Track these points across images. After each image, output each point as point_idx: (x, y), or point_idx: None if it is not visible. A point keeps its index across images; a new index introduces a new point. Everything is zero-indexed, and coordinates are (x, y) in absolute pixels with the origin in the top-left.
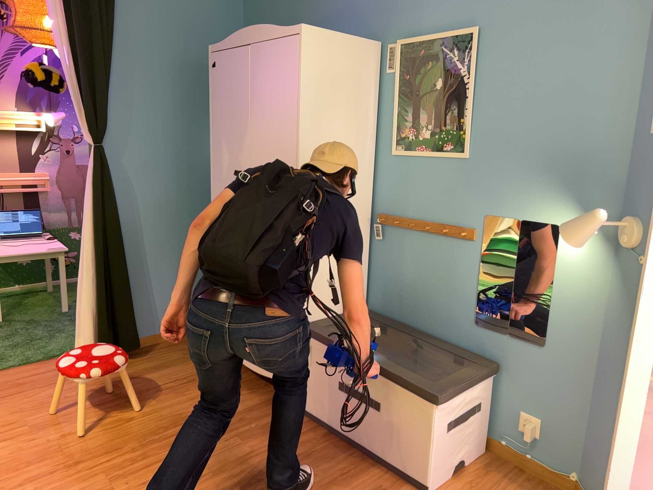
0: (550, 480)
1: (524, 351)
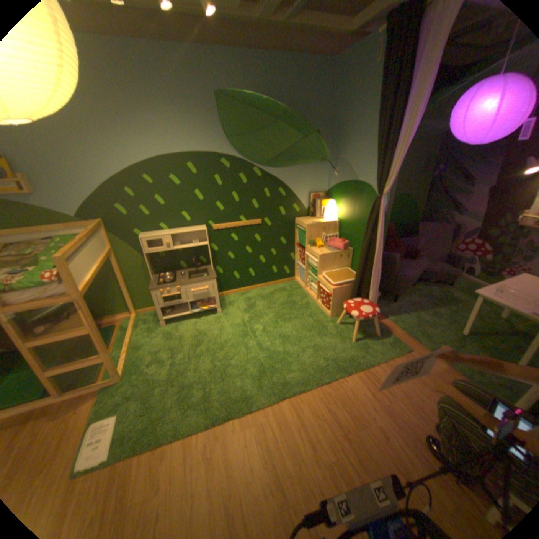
0: None
1: None
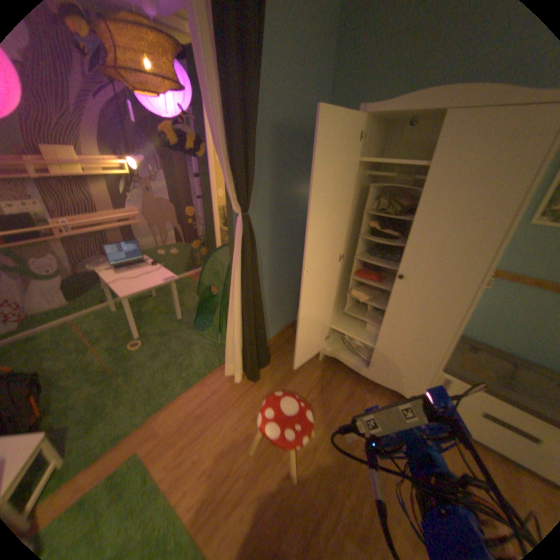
0: None
1: None
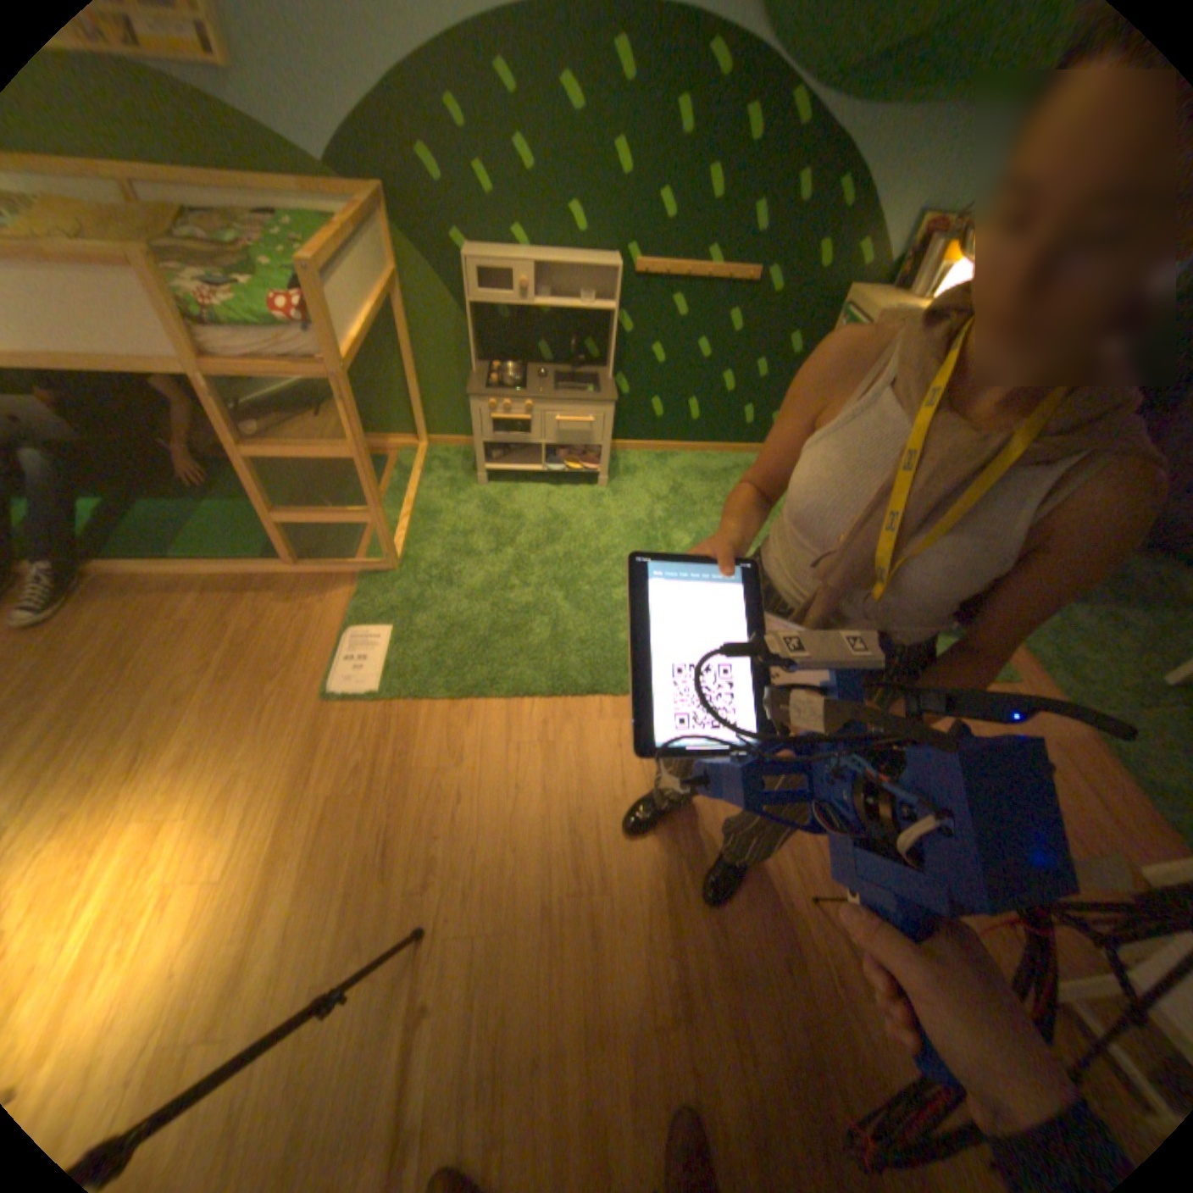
0: None
1: None
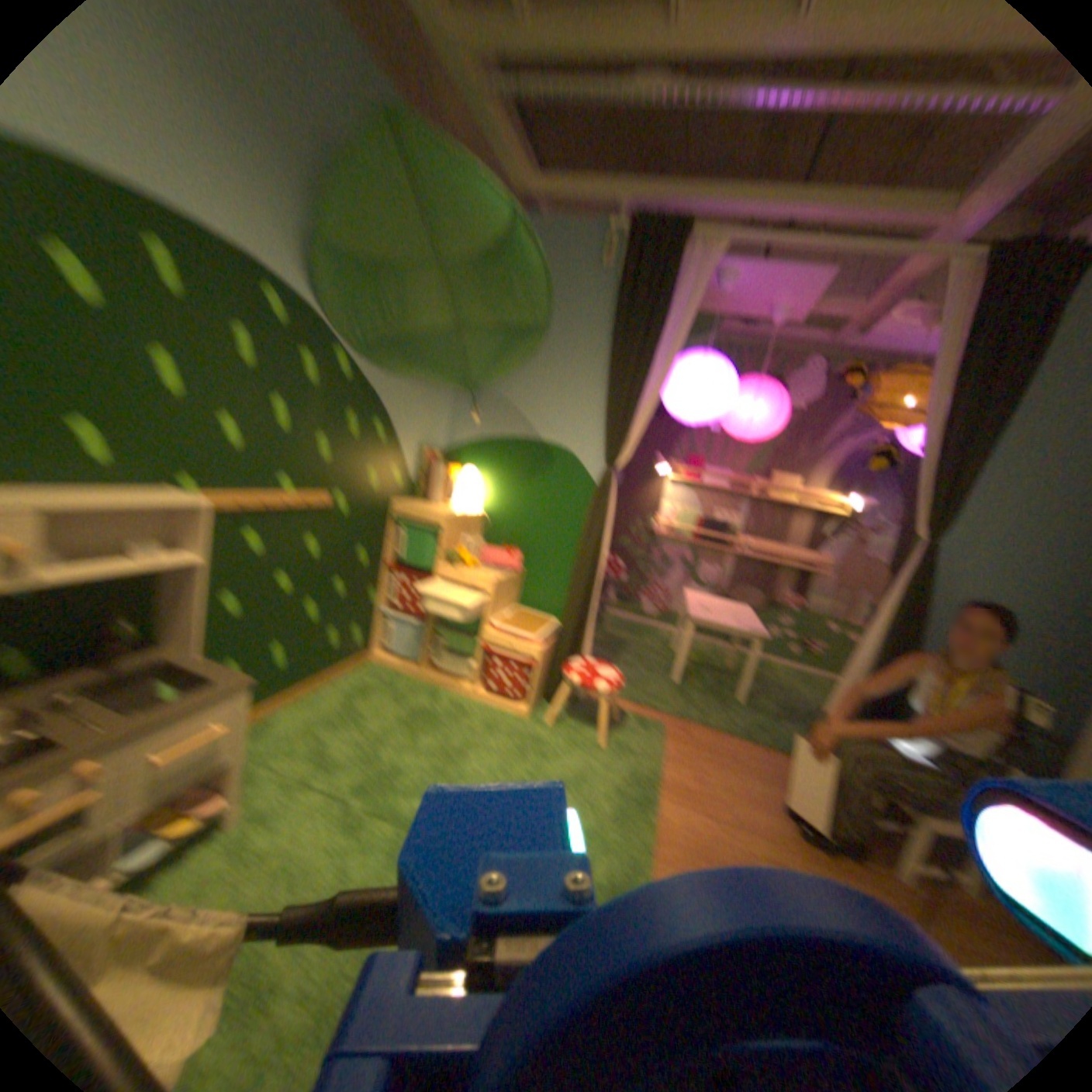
0: None
1: None
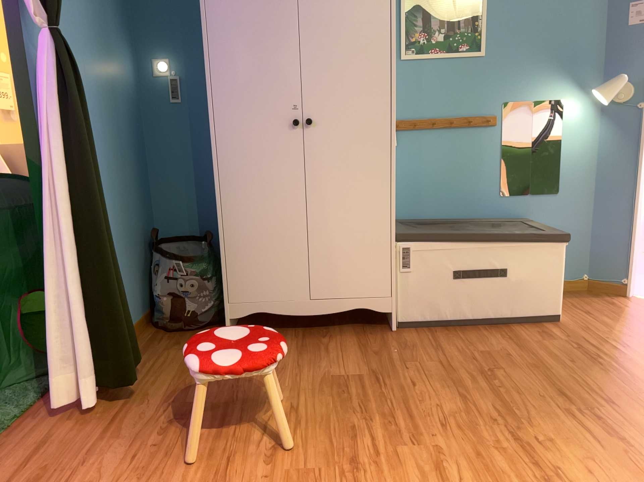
0: (571, 288)
1: (543, 202)
